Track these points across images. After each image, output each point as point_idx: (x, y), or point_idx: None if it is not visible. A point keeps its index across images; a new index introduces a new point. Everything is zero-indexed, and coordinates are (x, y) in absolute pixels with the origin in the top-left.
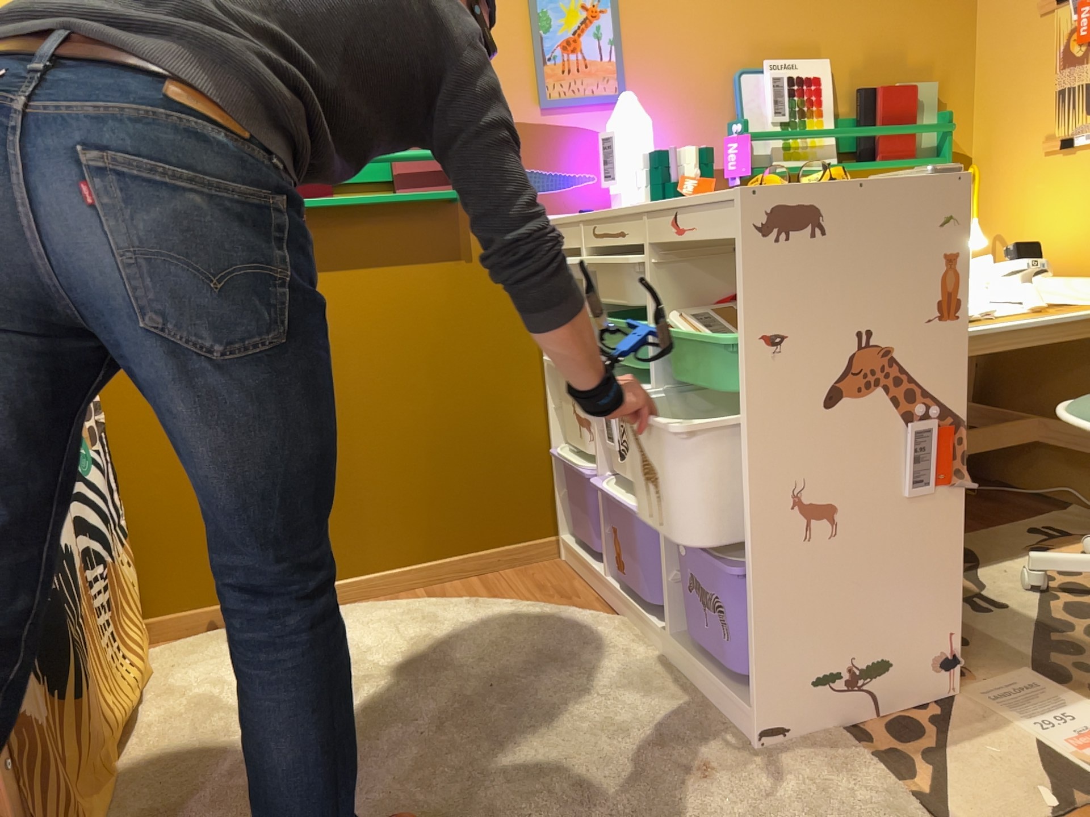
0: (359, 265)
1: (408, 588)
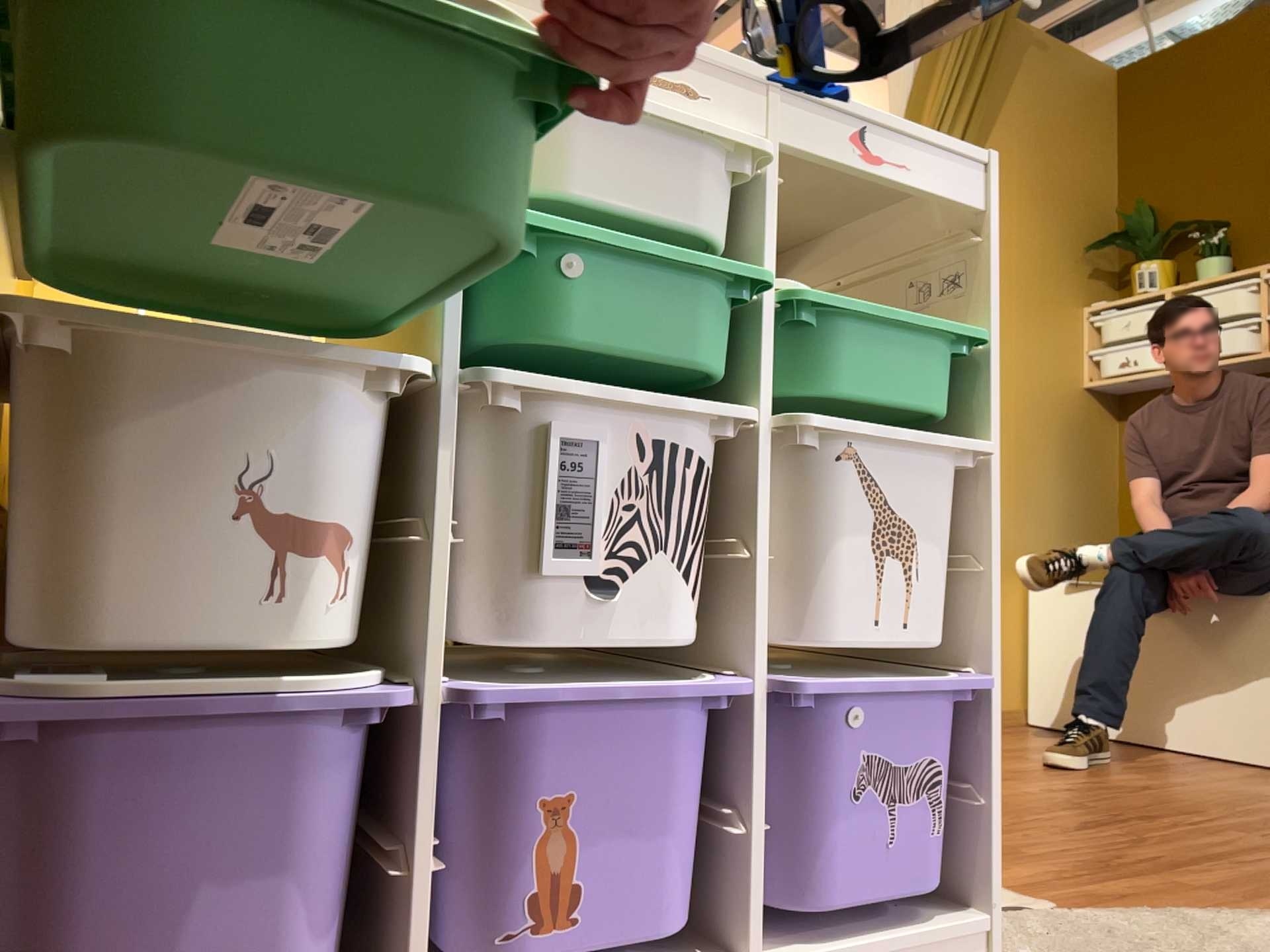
0: None
1: None
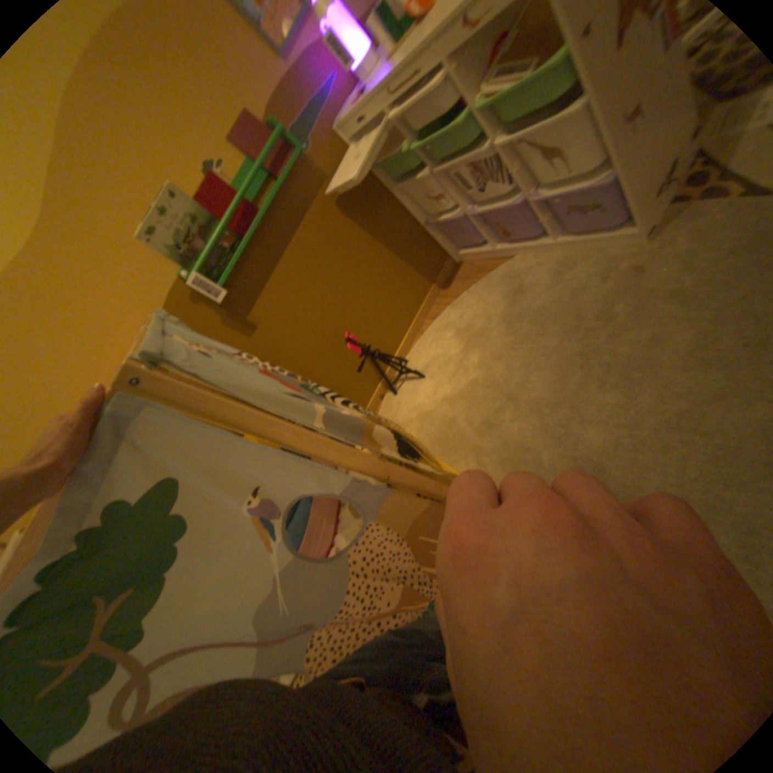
0: (295, 228)
1: (422, 324)
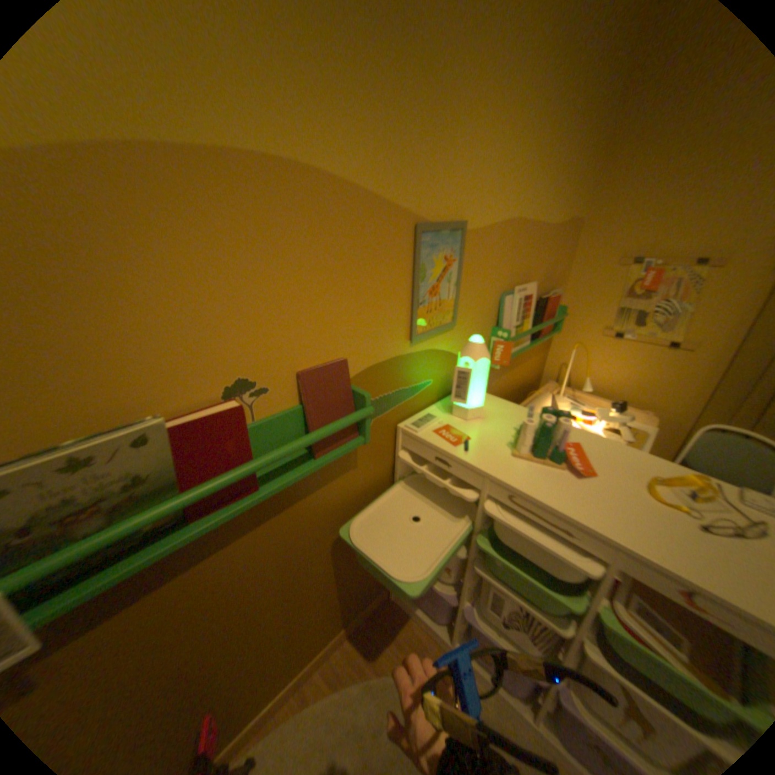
0: (274, 515)
1: (309, 682)
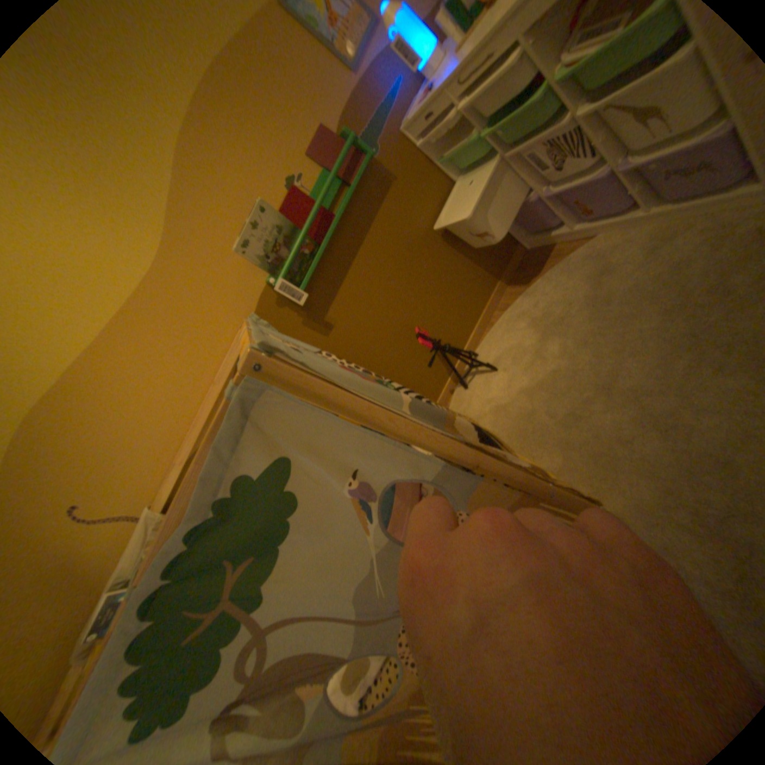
0: (367, 231)
1: (492, 316)
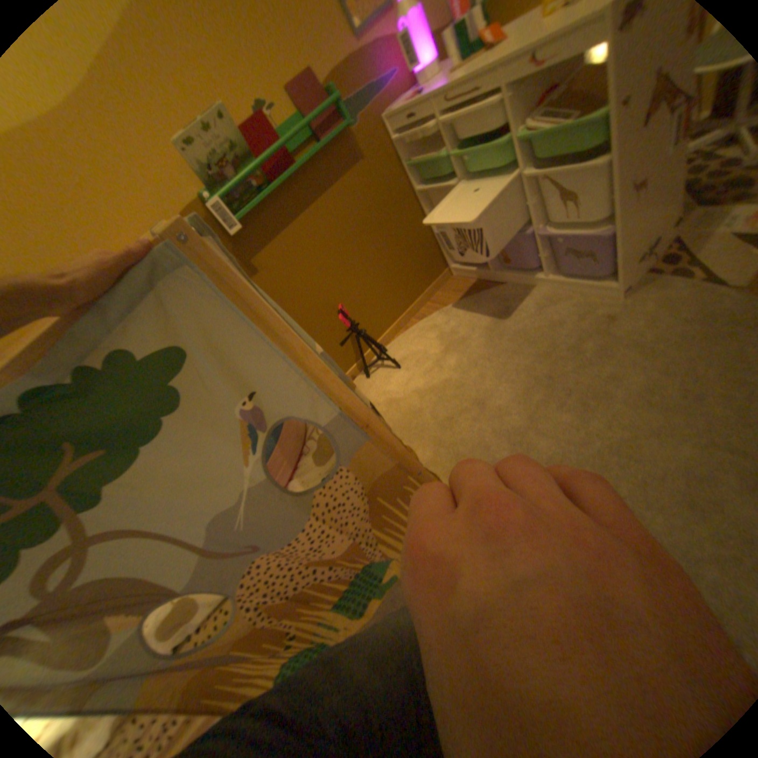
0: (321, 193)
1: (408, 321)
